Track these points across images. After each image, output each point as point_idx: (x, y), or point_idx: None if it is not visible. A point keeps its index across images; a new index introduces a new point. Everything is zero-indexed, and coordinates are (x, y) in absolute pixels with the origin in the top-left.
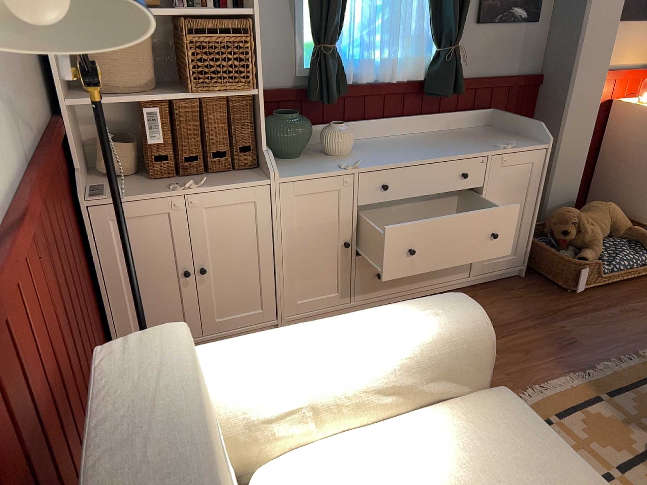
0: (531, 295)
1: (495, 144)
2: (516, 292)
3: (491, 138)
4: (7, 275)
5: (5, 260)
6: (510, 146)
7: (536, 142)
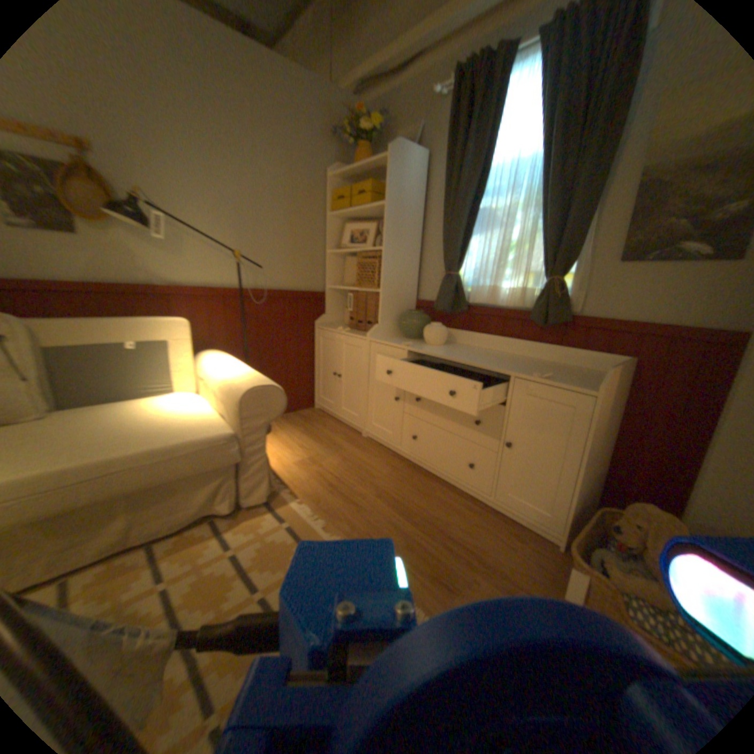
0: (526, 558)
1: (546, 374)
2: (519, 545)
3: (565, 374)
4: (194, 299)
5: (185, 291)
6: (539, 376)
7: (593, 388)
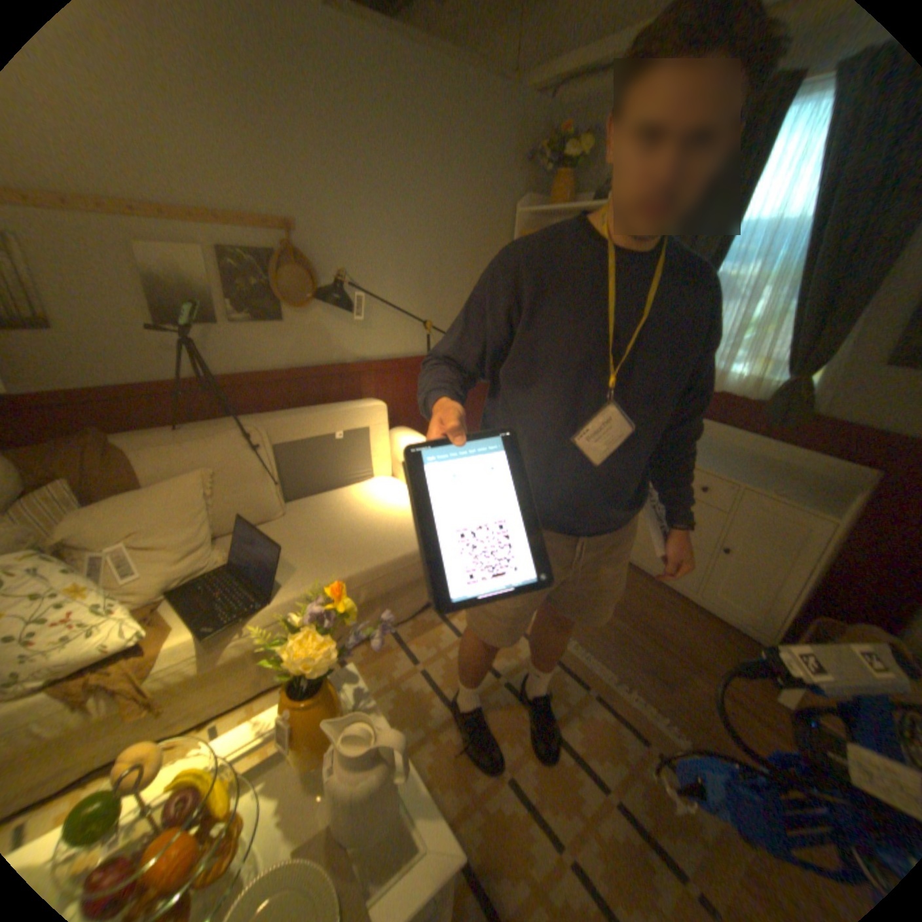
0: (734, 658)
1: (778, 487)
2: (726, 645)
3: (799, 486)
4: (379, 373)
5: (373, 366)
6: (774, 492)
7: (833, 513)
